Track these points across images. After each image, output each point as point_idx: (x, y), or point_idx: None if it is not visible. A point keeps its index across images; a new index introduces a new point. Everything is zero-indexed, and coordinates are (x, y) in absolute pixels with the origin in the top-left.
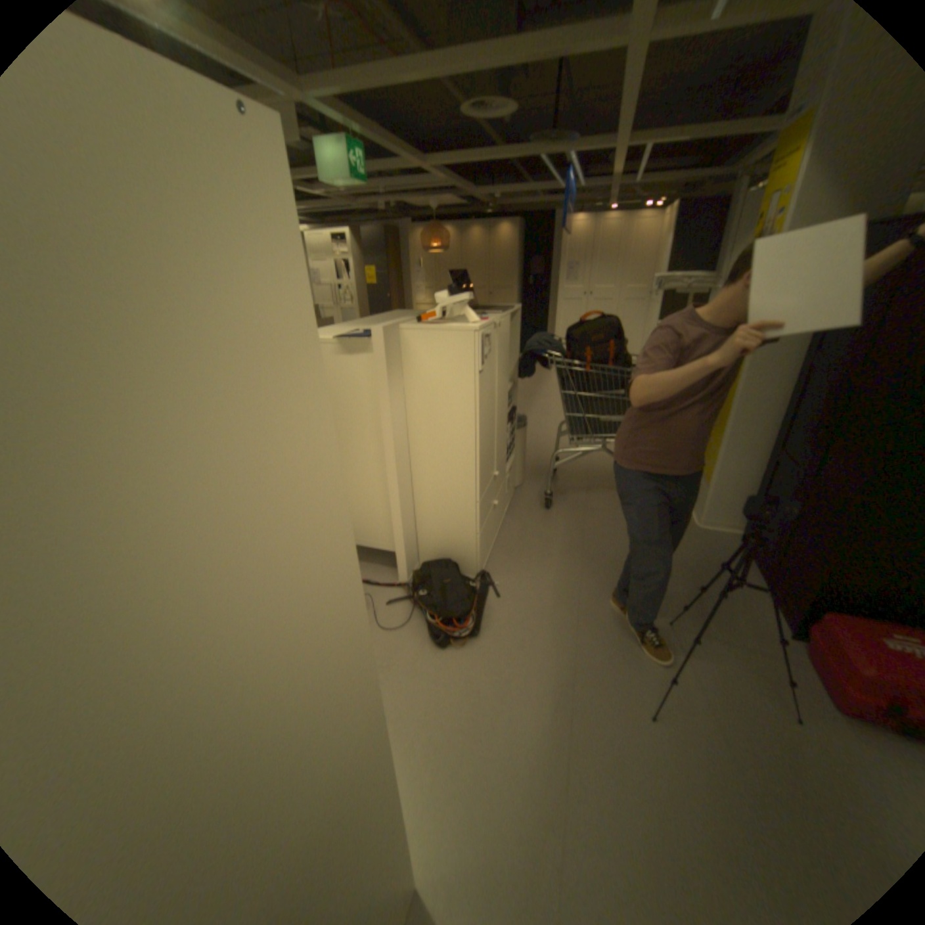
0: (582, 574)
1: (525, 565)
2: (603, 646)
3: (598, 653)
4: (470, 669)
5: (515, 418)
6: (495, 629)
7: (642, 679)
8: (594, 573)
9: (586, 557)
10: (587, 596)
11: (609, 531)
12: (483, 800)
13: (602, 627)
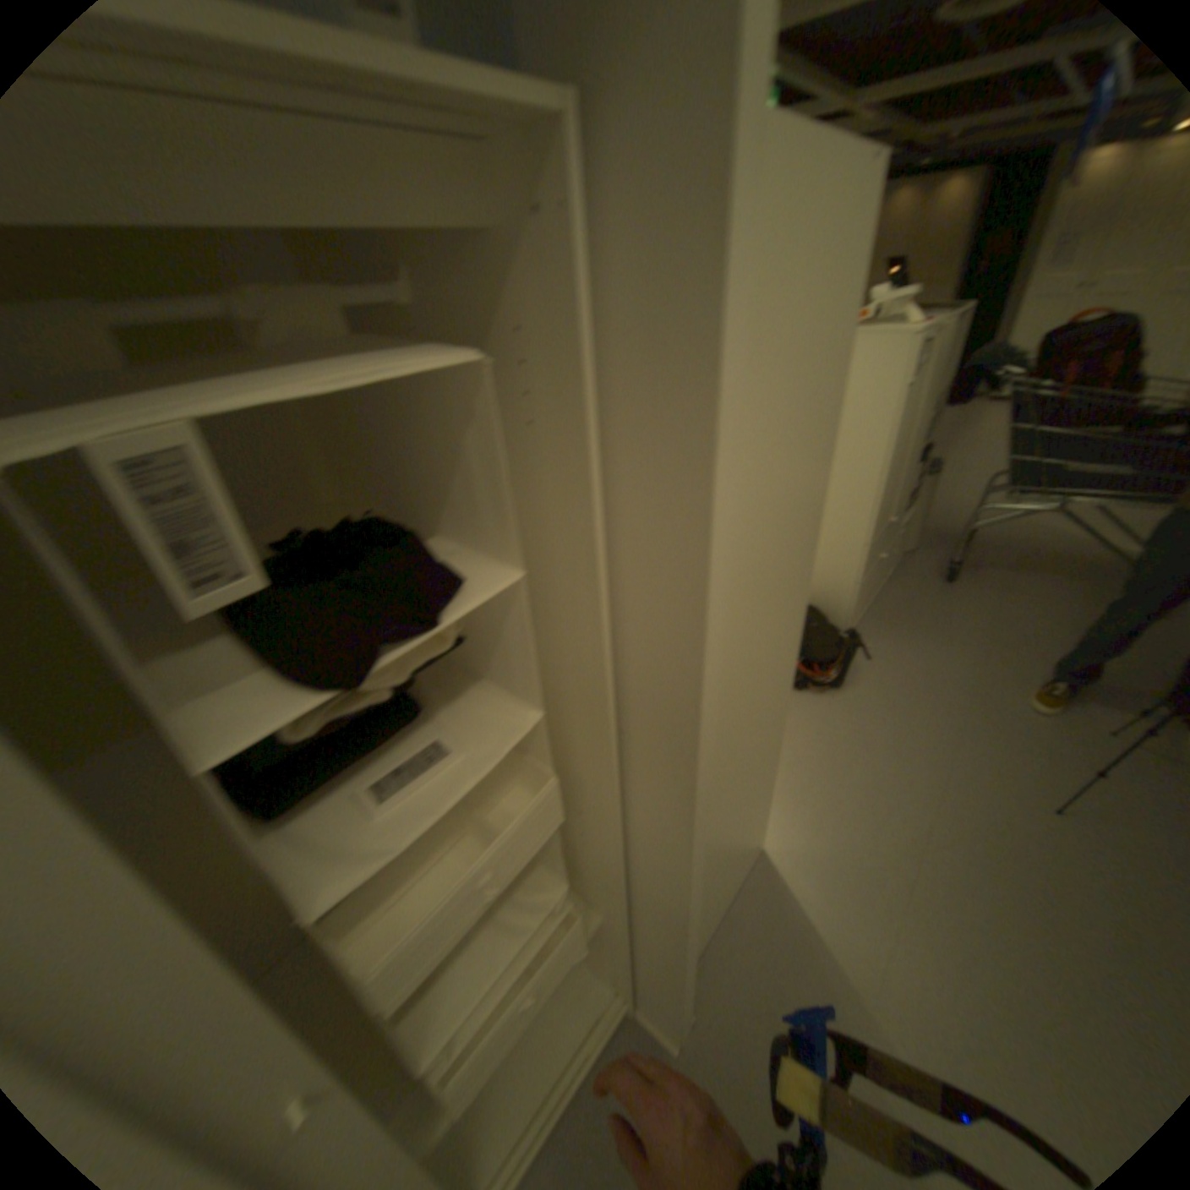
0: (990, 660)
1: (909, 637)
2: (1005, 735)
3: (997, 739)
4: (830, 716)
5: (928, 461)
6: (863, 688)
7: (1055, 777)
8: (1008, 662)
9: (999, 644)
10: (992, 683)
11: (1043, 622)
12: (835, 816)
13: (1007, 717)
